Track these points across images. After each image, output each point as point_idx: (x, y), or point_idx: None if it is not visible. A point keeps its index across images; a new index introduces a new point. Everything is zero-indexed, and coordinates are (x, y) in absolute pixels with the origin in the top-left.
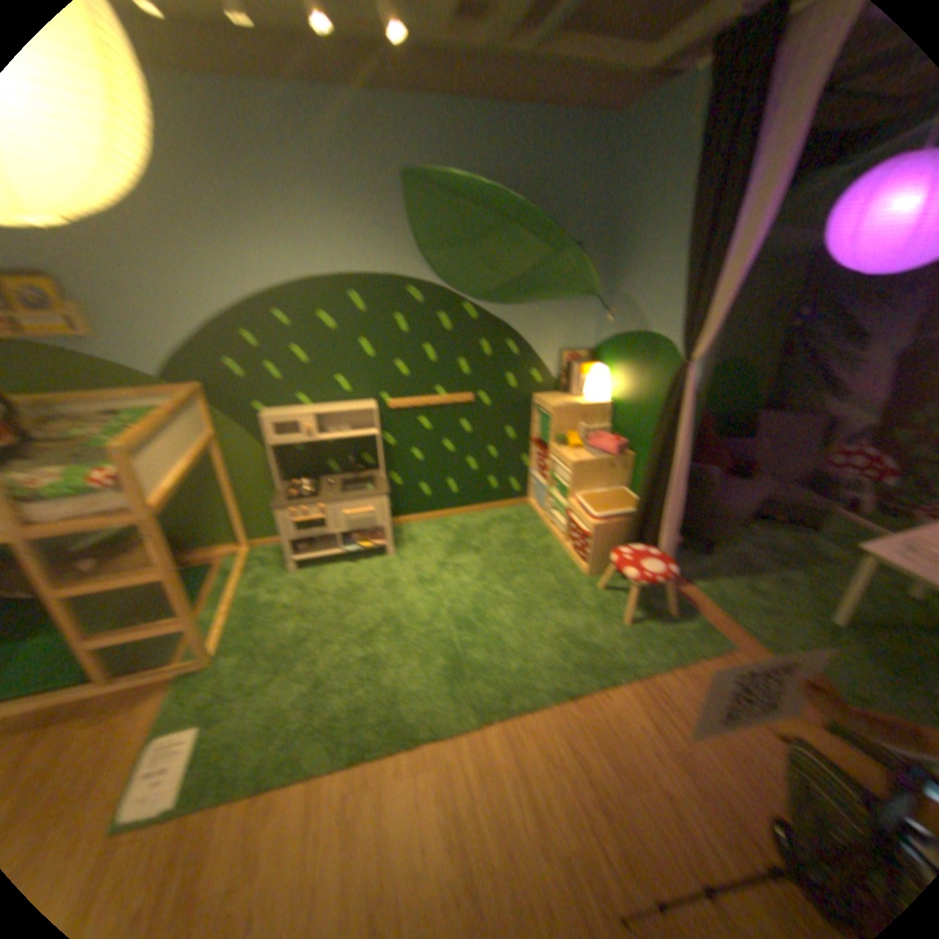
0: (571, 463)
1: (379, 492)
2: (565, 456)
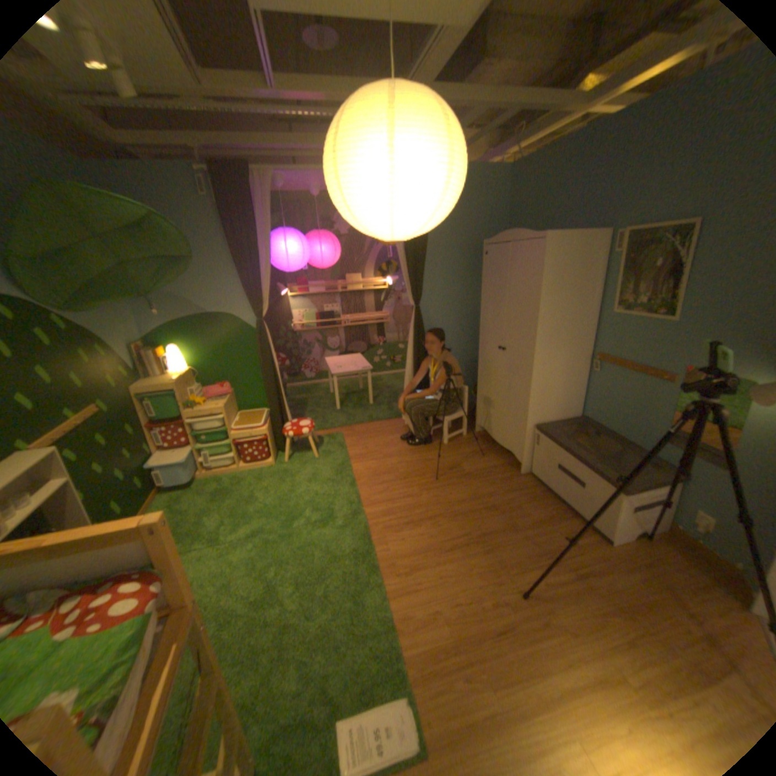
0: (222, 408)
1: None
2: (209, 408)
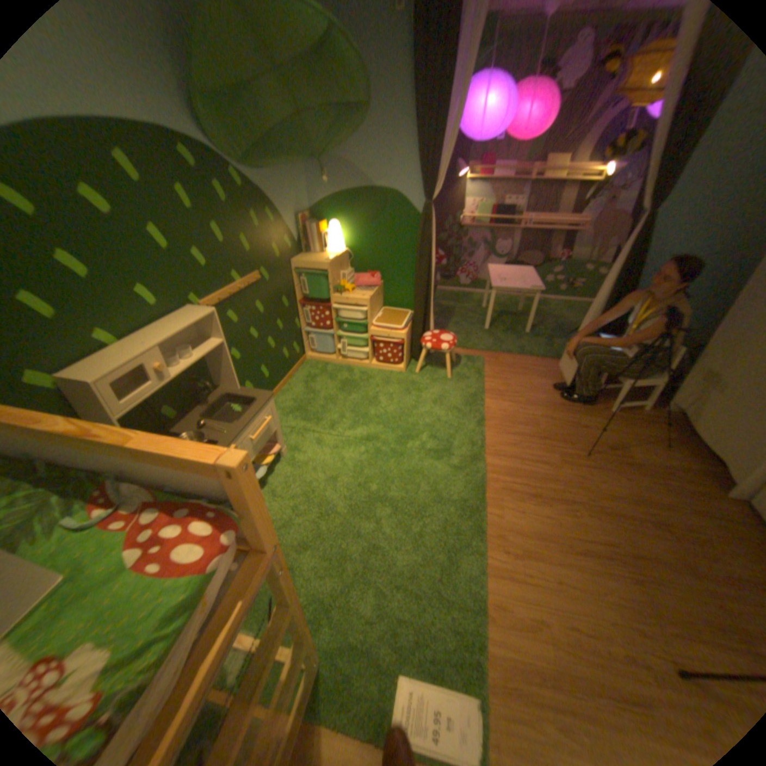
0: (367, 300)
1: (267, 397)
2: (356, 298)
